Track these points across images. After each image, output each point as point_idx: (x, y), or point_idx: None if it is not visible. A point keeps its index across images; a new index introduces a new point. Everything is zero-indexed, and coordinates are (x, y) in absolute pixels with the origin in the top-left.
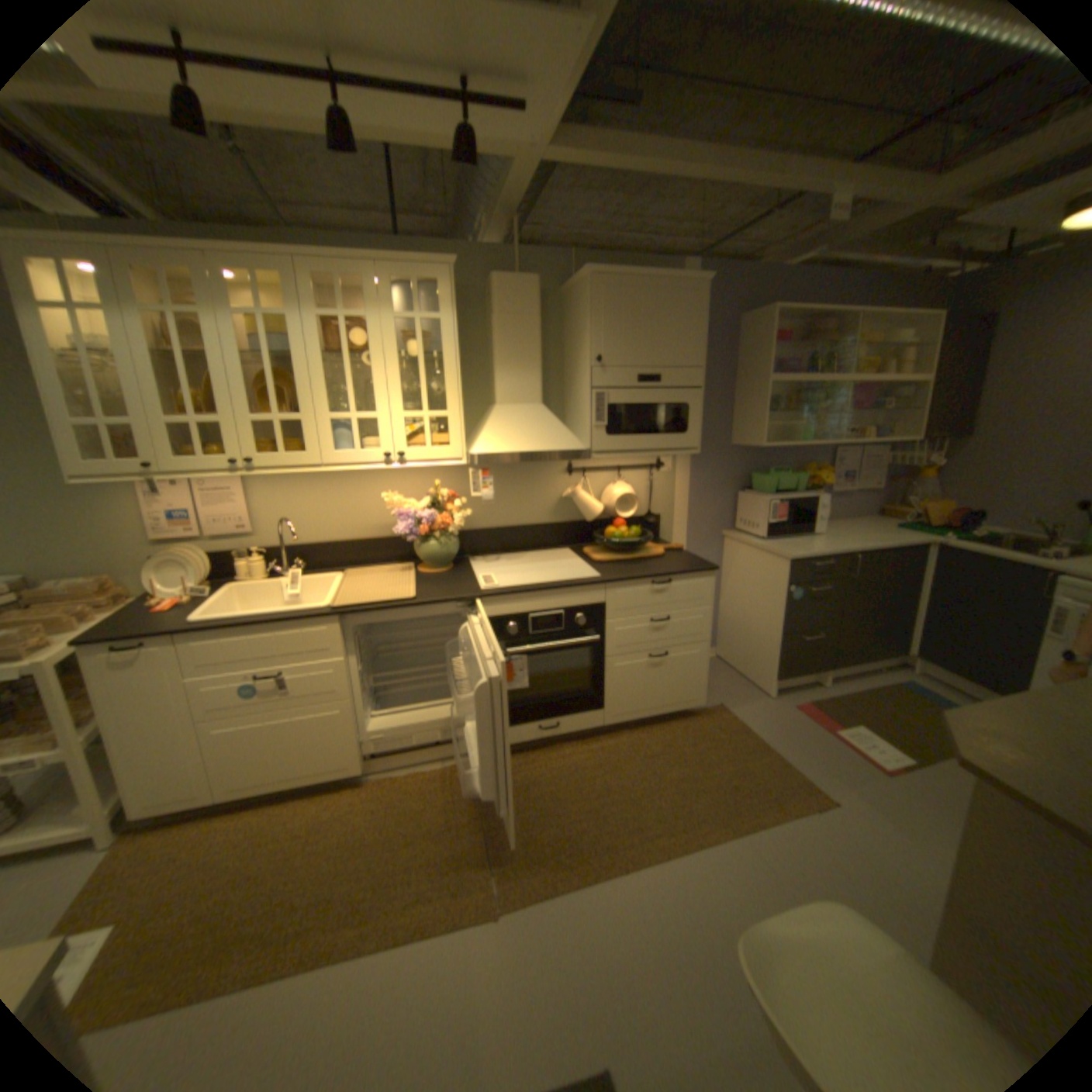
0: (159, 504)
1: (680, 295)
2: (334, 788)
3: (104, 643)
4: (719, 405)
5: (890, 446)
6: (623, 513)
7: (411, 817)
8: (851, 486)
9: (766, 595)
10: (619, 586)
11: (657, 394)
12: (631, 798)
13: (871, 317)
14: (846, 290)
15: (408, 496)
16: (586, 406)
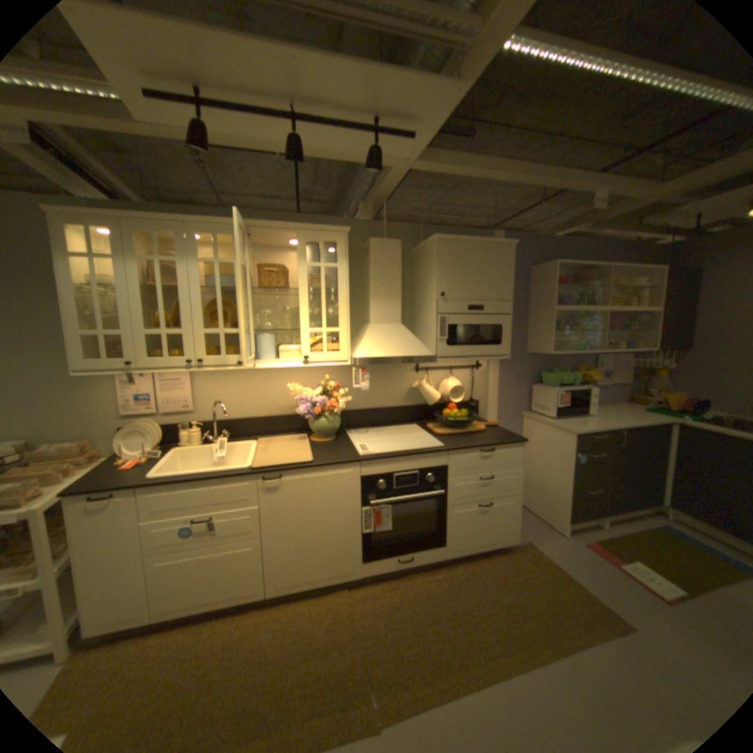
0: (130, 390)
1: (496, 254)
2: (242, 610)
3: (84, 494)
4: (518, 325)
5: (634, 354)
6: (454, 399)
7: (304, 636)
8: (609, 381)
9: (558, 460)
10: (458, 453)
11: (481, 318)
12: (473, 621)
13: (618, 269)
14: (599, 252)
15: (304, 385)
16: (433, 325)
